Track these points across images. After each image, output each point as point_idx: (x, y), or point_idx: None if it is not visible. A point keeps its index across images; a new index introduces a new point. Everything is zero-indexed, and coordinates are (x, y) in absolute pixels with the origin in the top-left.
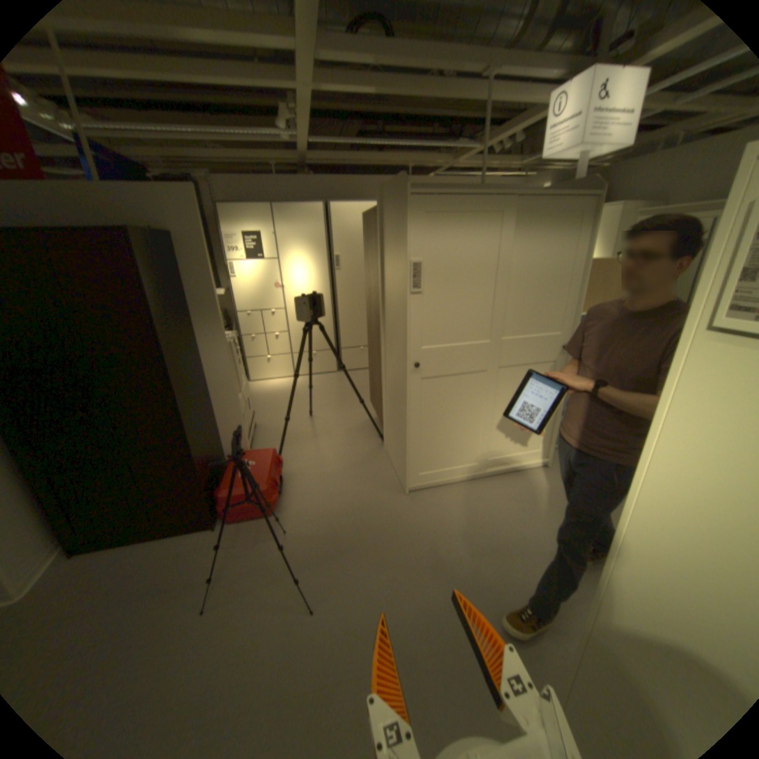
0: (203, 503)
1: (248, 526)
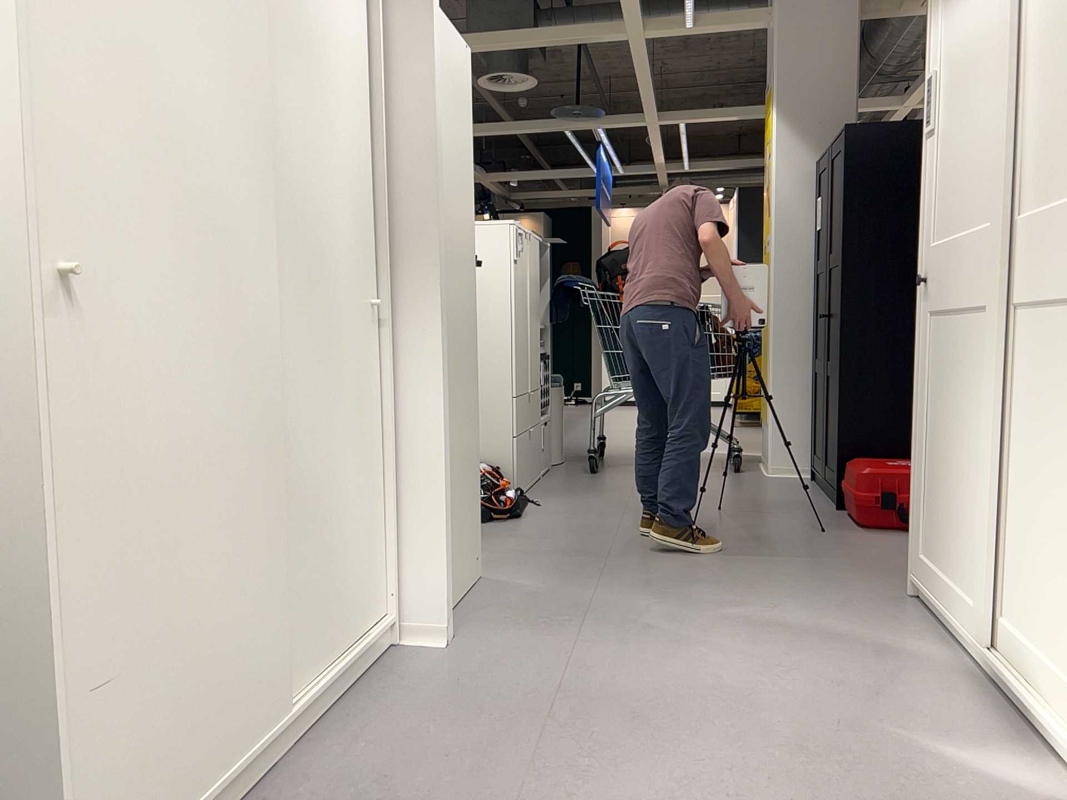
0: (833, 458)
1: (840, 519)
